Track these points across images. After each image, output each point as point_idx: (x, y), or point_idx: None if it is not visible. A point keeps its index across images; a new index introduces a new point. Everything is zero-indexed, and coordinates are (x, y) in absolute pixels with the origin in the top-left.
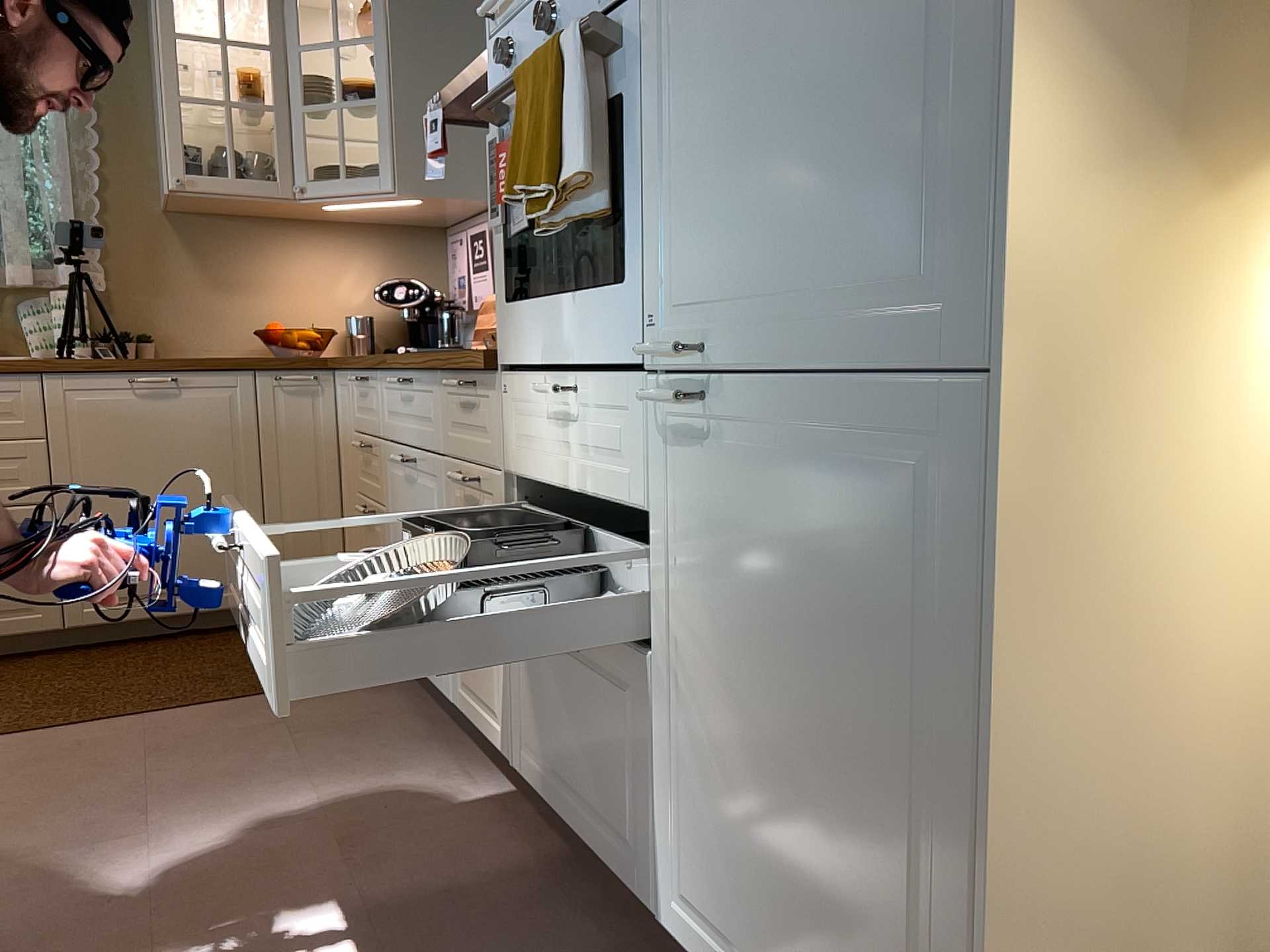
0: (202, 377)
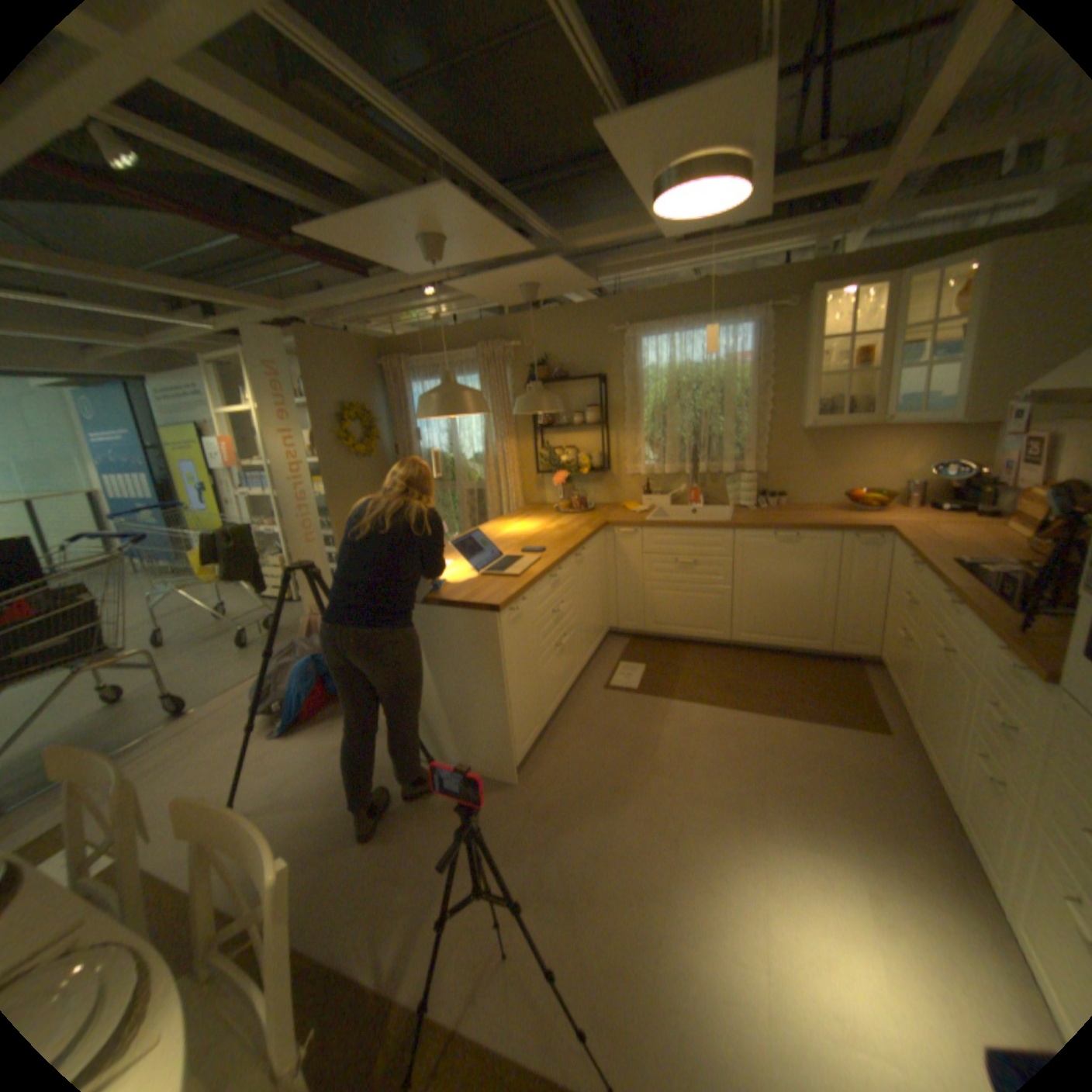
0: (812, 534)
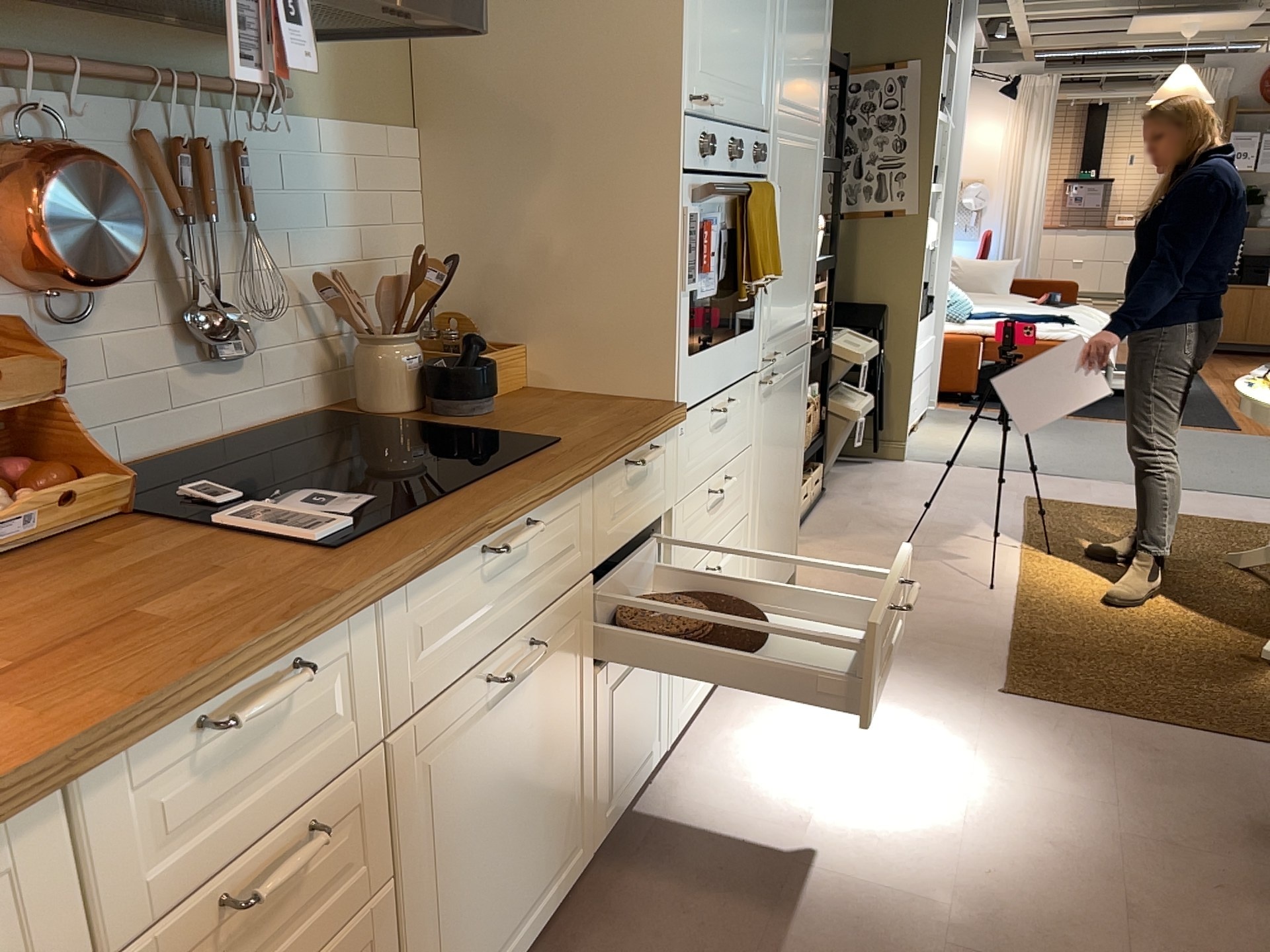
0: None
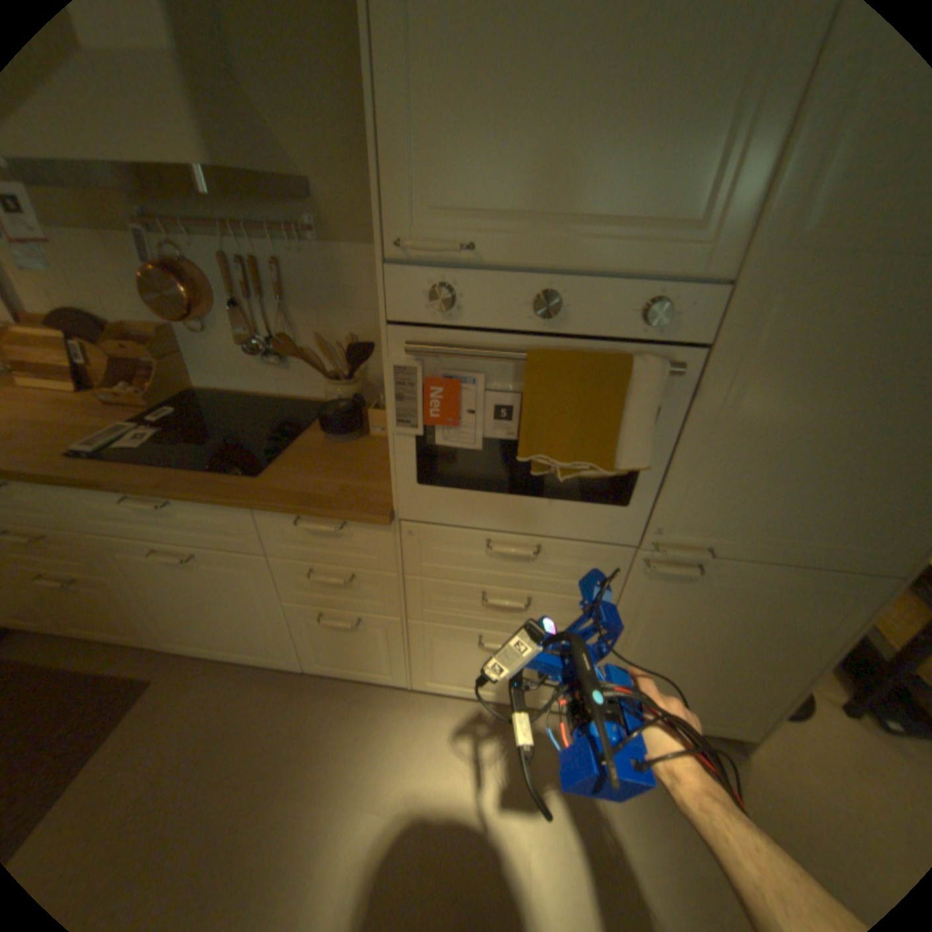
0: None
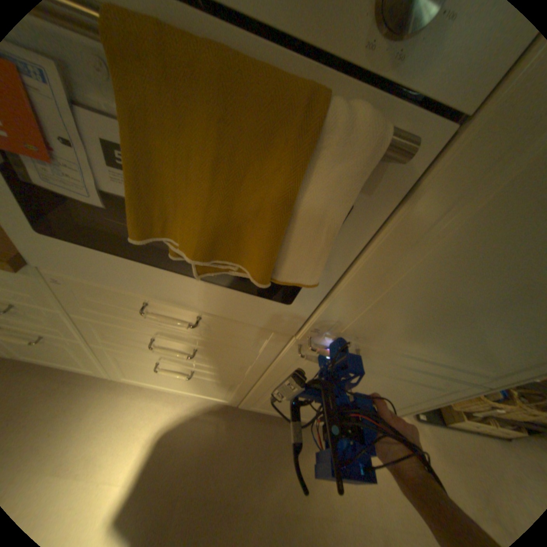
0: None
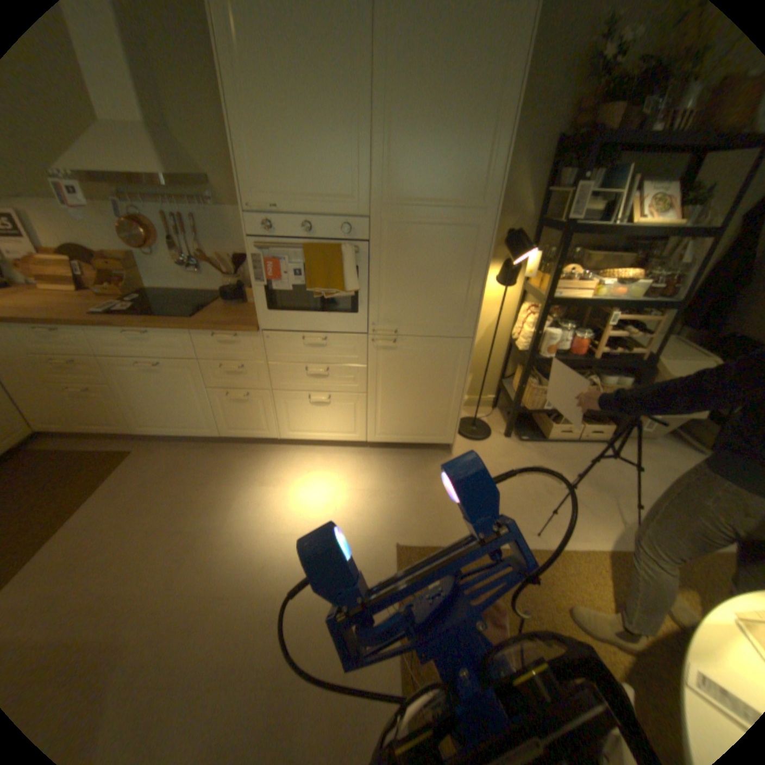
0: None
